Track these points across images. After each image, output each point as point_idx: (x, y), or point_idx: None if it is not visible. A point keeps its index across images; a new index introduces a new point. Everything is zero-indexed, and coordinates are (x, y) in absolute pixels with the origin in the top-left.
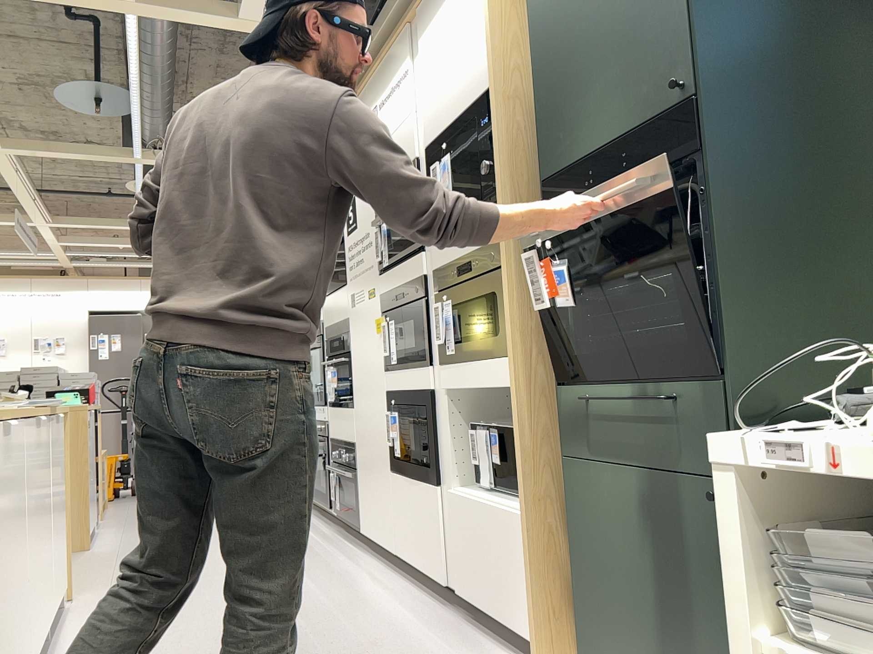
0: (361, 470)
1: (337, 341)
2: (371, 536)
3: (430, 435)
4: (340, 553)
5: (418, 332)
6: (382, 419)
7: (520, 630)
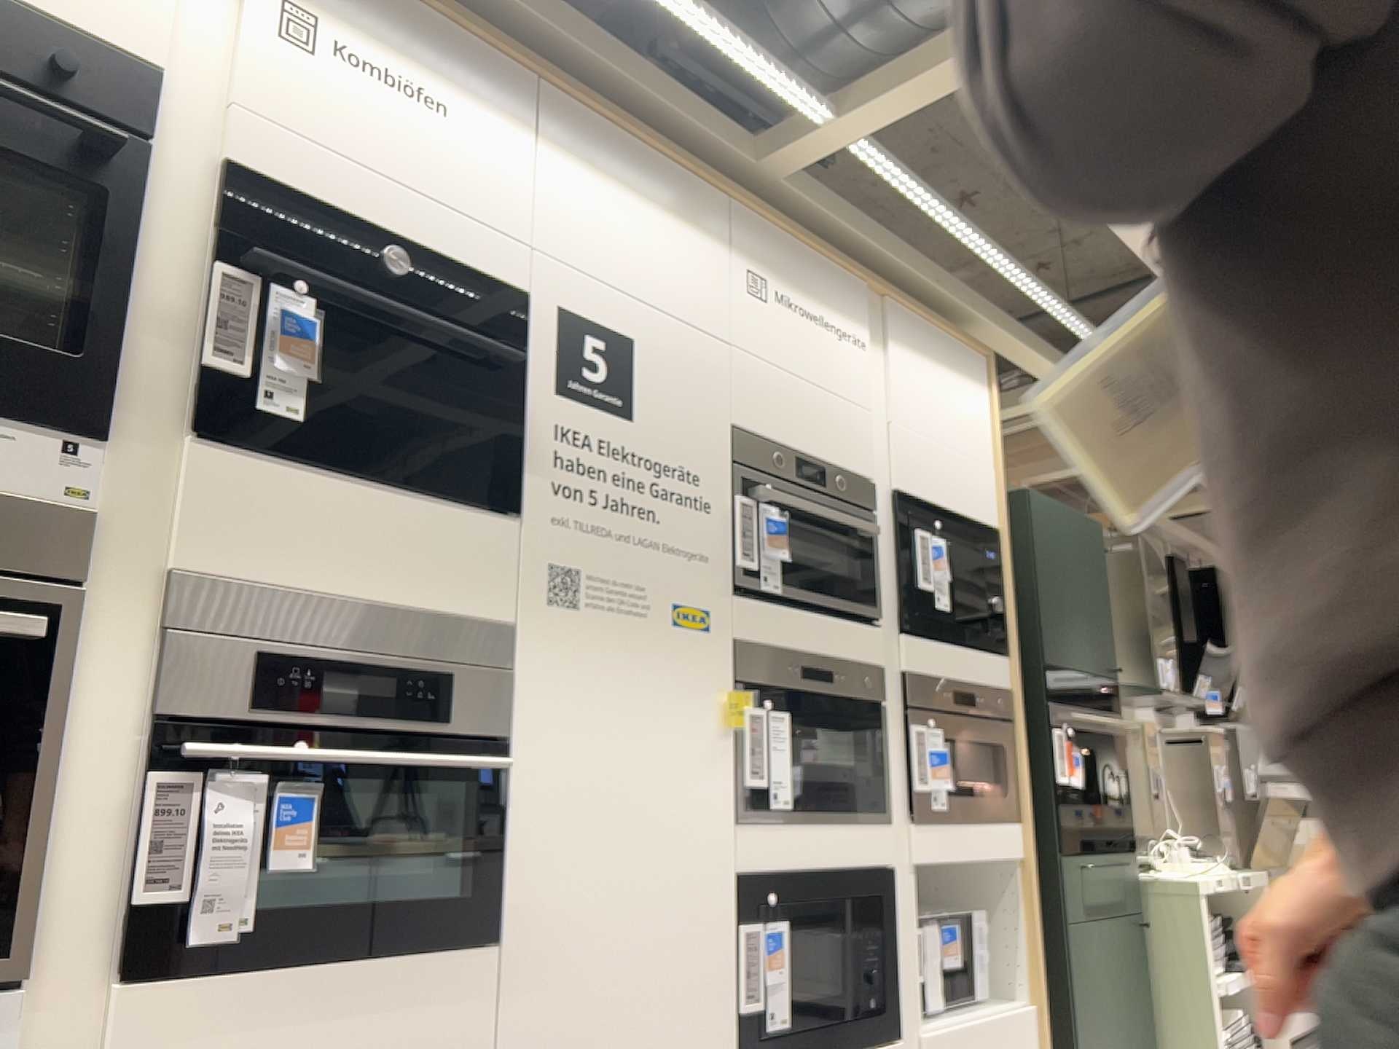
0: None
1: (379, 678)
2: None
3: (885, 947)
4: None
5: (860, 757)
6: (710, 948)
7: None
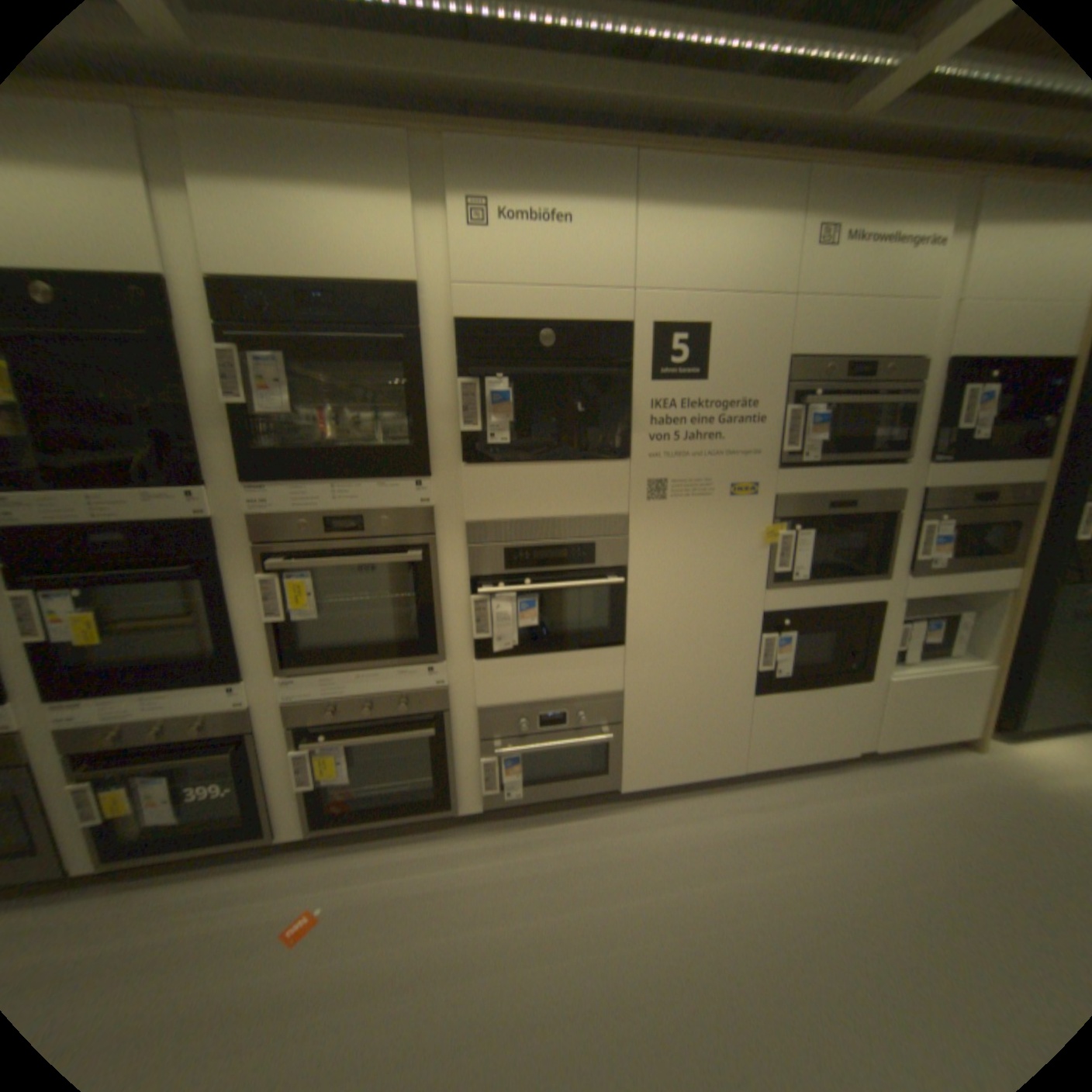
0: (639, 720)
1: (558, 550)
2: (662, 785)
3: (870, 641)
4: (625, 836)
5: (872, 546)
6: (742, 644)
7: (962, 739)
